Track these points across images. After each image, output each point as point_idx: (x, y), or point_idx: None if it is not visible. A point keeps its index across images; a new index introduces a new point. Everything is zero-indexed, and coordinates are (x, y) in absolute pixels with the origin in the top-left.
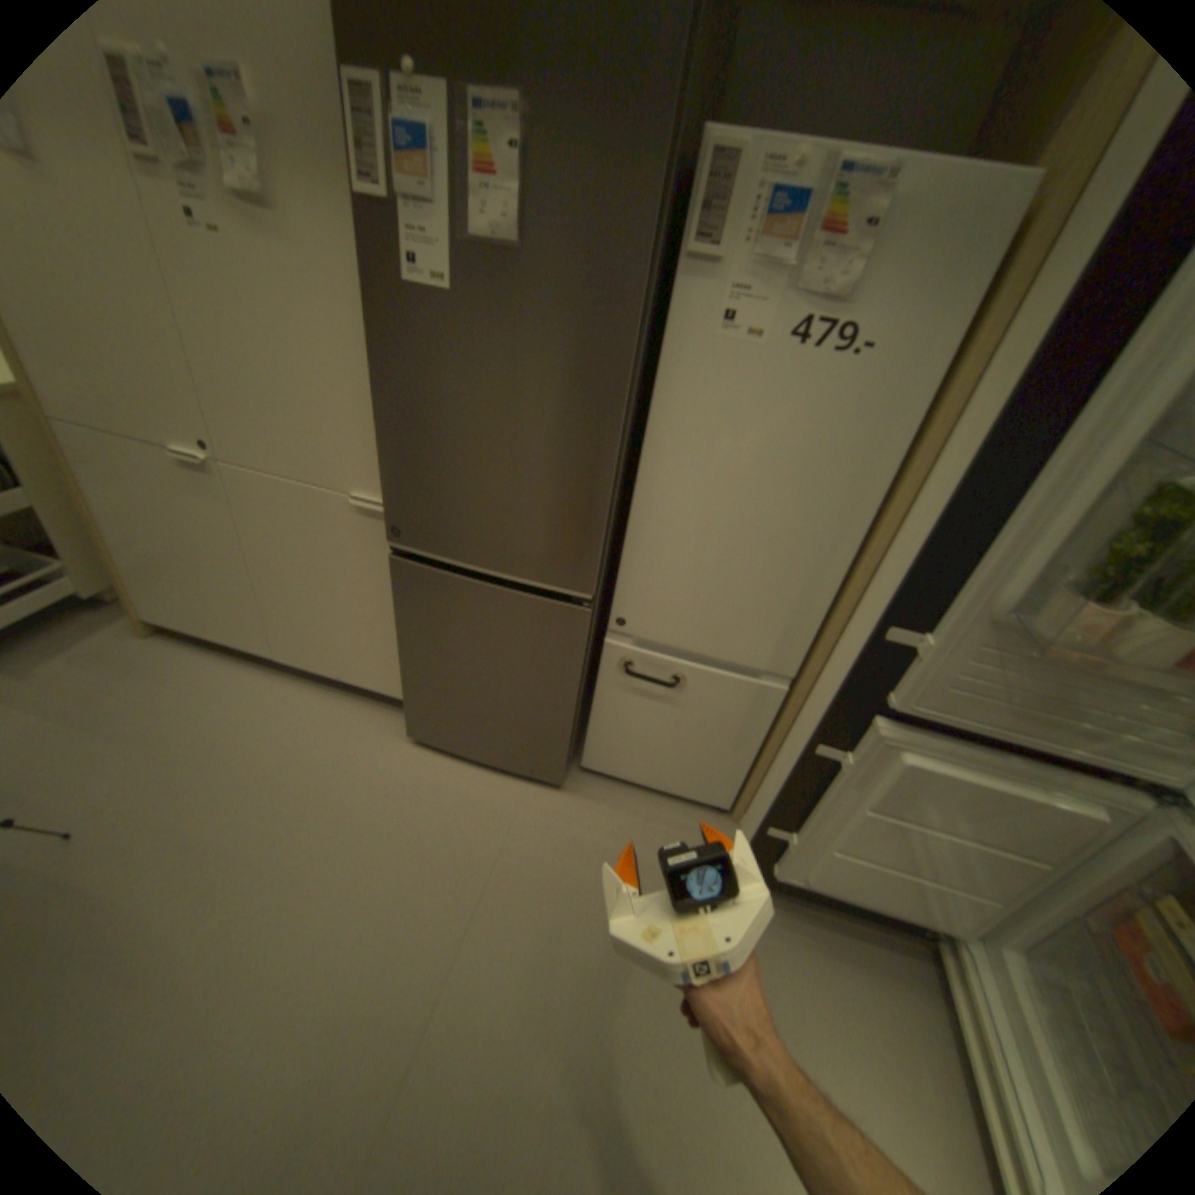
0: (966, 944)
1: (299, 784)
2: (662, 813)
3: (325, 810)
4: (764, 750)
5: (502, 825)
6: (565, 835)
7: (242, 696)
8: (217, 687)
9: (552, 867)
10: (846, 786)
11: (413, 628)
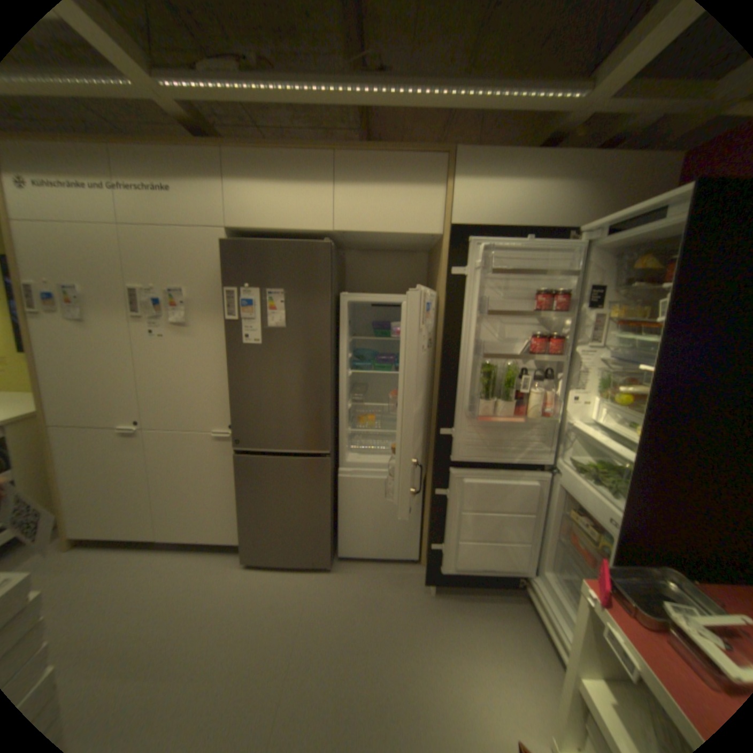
0: (532, 580)
1: (178, 605)
2: (385, 570)
3: (196, 614)
4: (423, 516)
5: (300, 597)
6: (335, 593)
7: (133, 568)
8: (117, 567)
9: (332, 610)
10: (450, 505)
11: (244, 491)
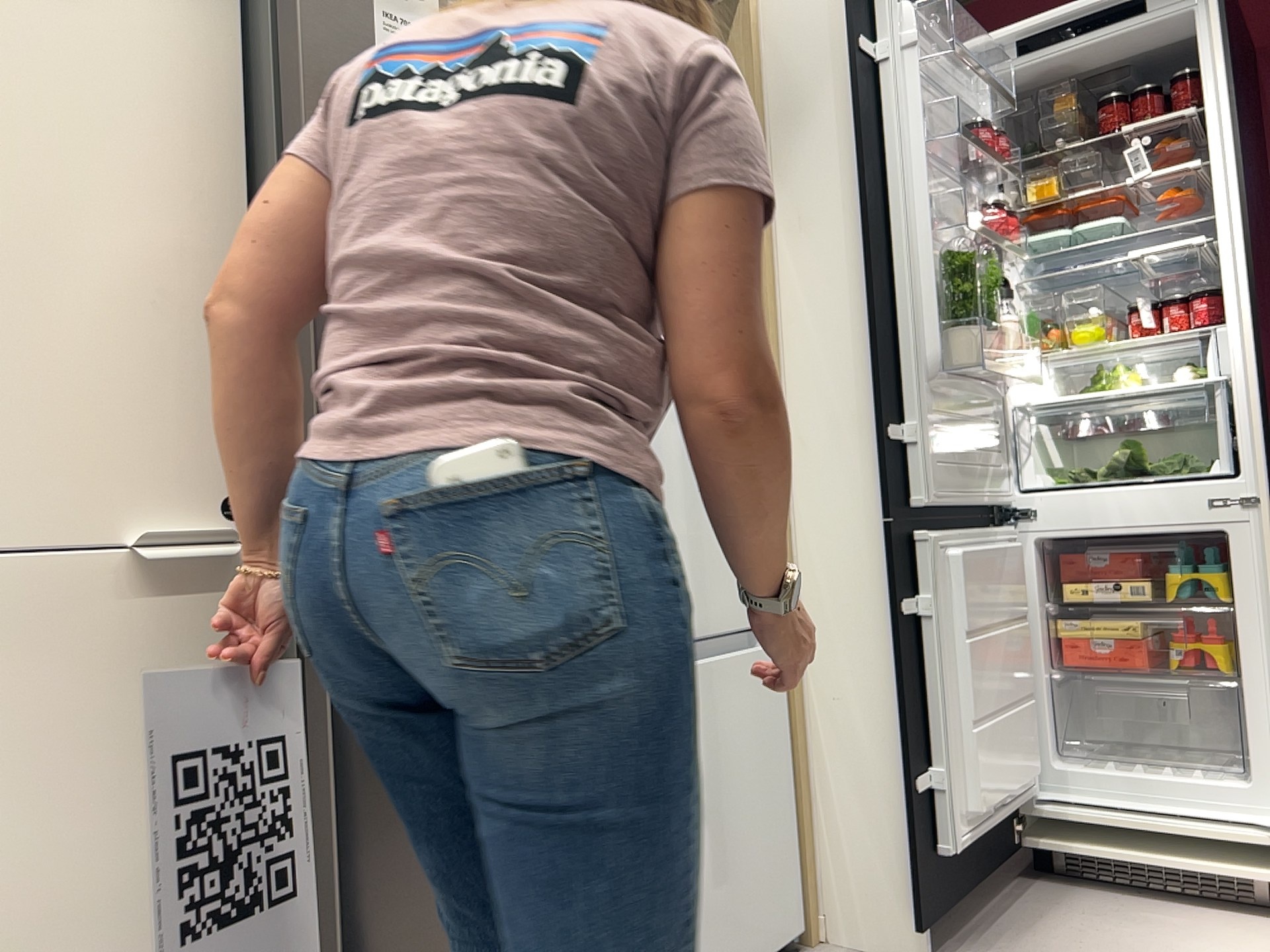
0: (1039, 799)
1: None
2: None
3: None
4: (790, 773)
5: None
6: None
7: None
8: None
9: None
10: (940, 631)
11: (376, 821)
